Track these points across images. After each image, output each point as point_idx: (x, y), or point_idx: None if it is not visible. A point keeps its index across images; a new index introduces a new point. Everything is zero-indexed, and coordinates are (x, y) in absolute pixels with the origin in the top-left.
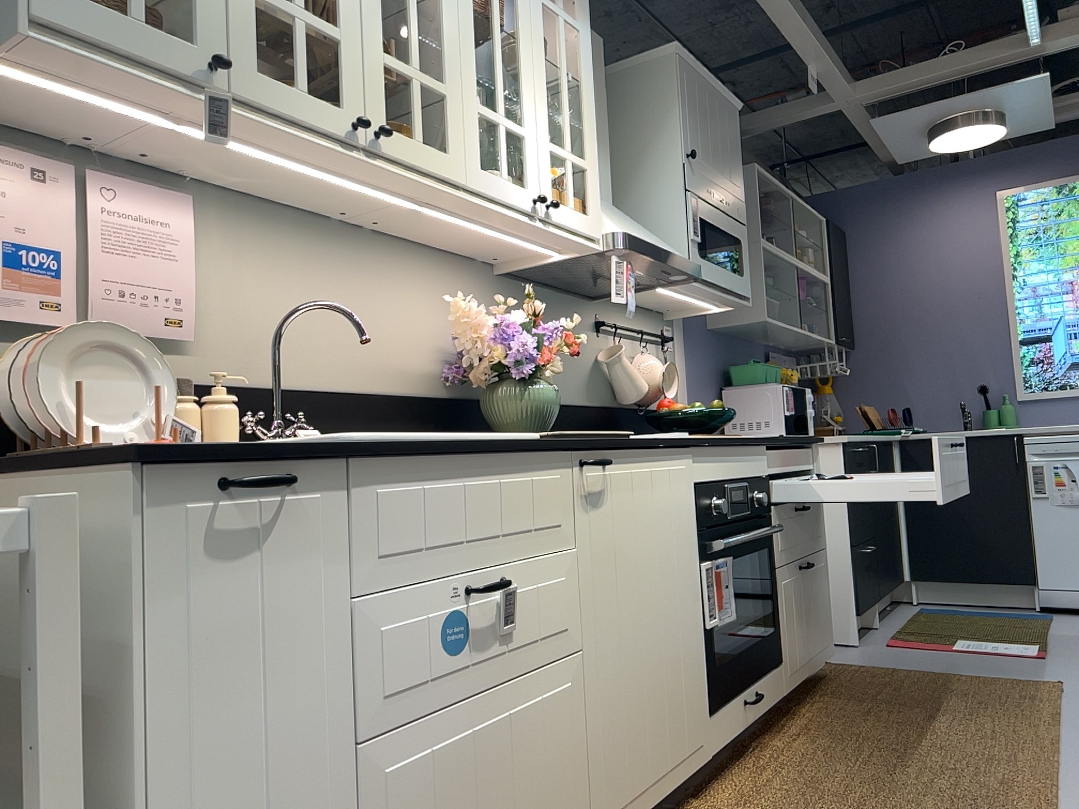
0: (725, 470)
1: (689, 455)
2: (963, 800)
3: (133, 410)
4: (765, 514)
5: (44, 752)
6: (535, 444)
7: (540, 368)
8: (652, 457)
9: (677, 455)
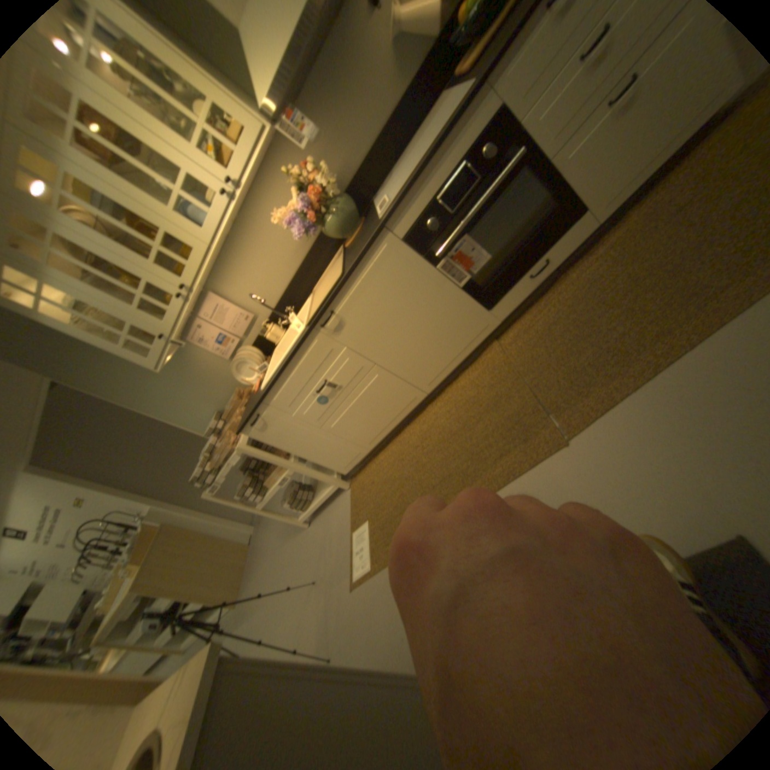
0: (430, 191)
1: (385, 235)
2: (608, 354)
3: (258, 362)
4: (511, 143)
5: (273, 459)
6: (299, 345)
7: (324, 208)
8: (357, 273)
9: (375, 248)
